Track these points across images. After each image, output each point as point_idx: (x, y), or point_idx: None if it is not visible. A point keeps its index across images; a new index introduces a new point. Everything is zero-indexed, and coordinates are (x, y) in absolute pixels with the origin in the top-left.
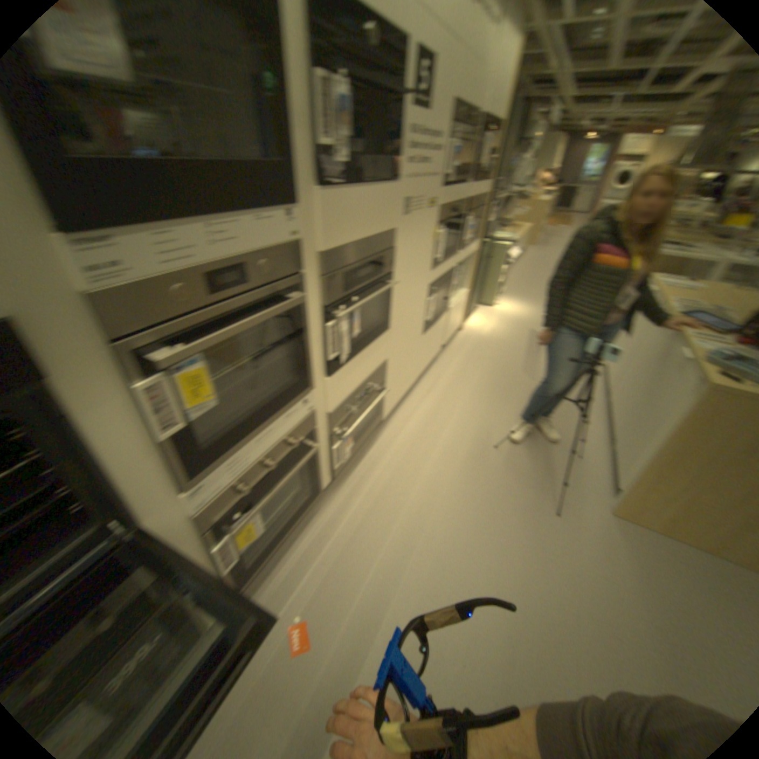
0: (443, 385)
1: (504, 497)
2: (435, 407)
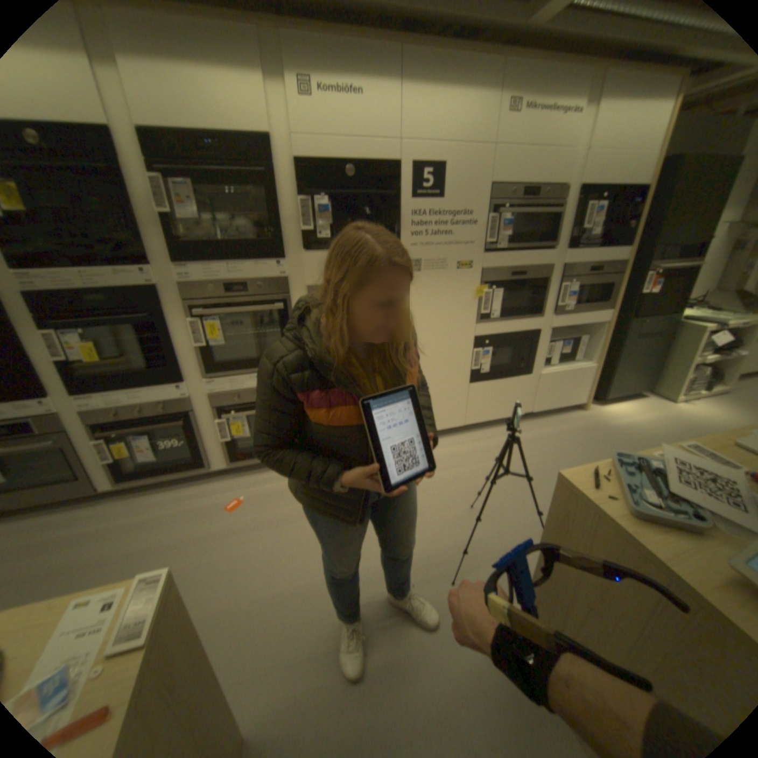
0: (496, 445)
1: (428, 542)
2: (463, 456)
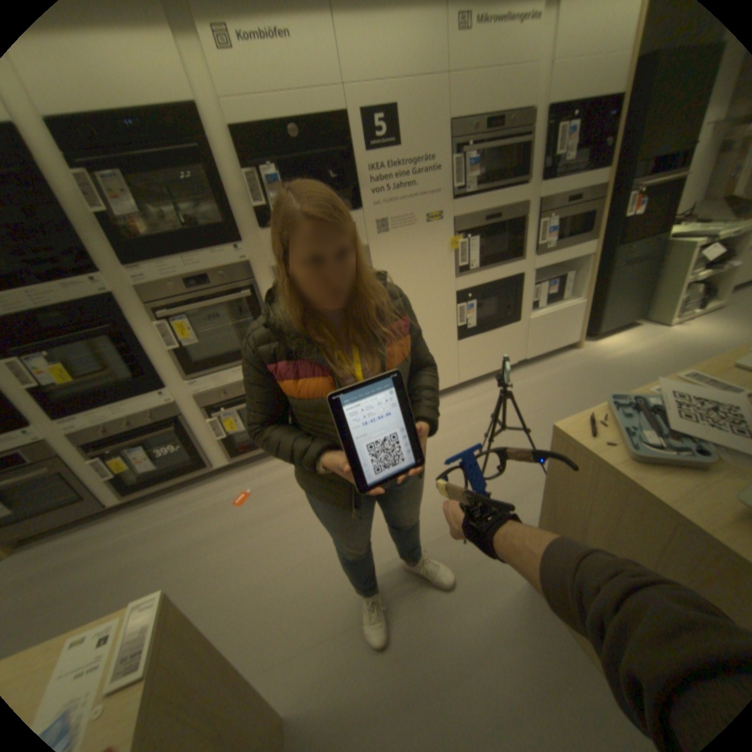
0: (492, 398)
1: (435, 504)
2: (460, 414)
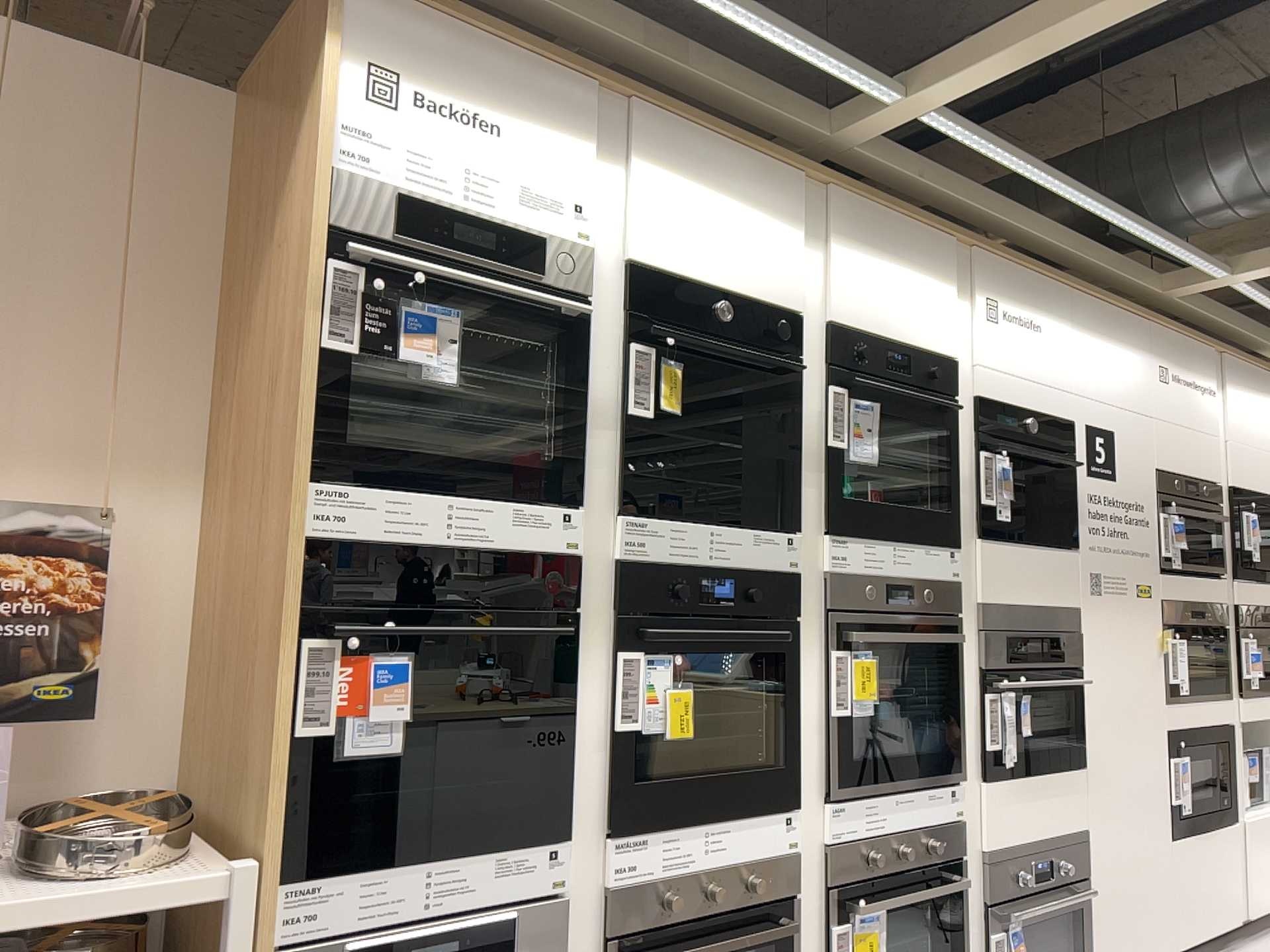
0: None
1: None
2: None
